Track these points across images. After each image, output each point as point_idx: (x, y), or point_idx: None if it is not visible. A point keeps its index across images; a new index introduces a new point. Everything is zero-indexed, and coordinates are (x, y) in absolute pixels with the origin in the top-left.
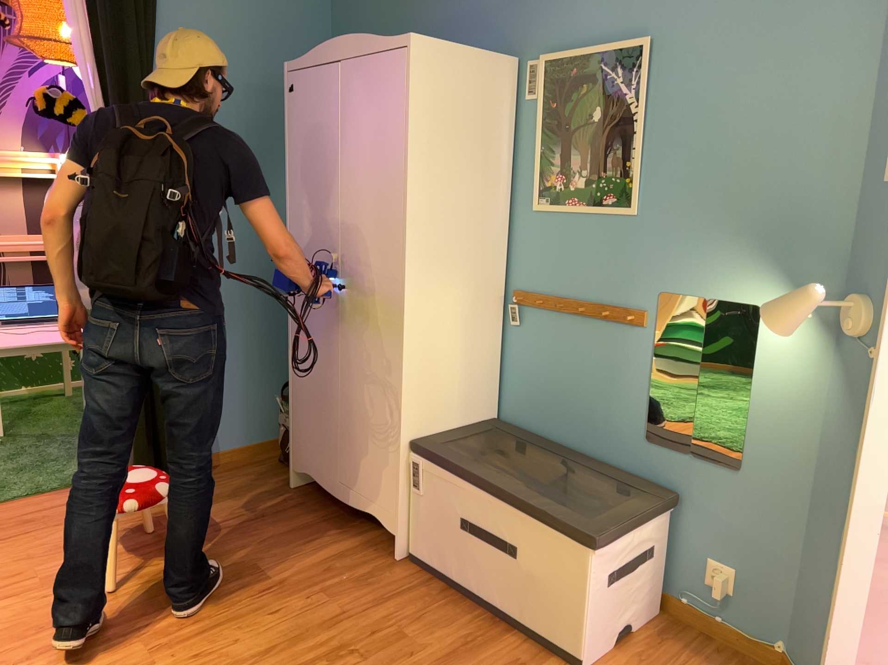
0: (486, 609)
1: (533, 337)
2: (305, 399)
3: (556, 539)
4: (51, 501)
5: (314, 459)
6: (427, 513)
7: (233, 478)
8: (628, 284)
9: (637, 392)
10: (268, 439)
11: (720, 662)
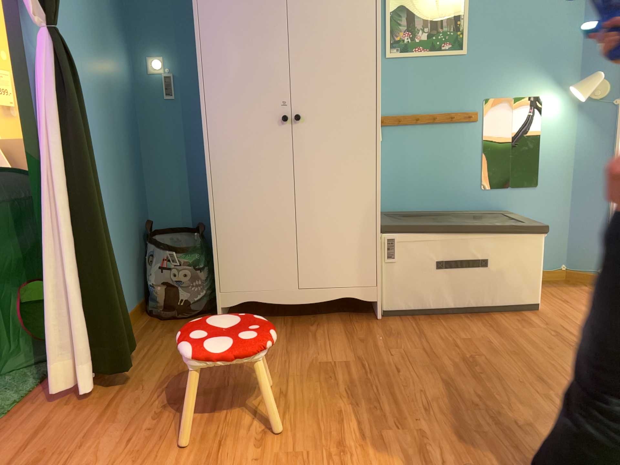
0: (462, 313)
1: (392, 147)
2: (241, 233)
3: (515, 241)
4: (9, 441)
5: (259, 283)
6: (397, 274)
7: (158, 341)
8: (463, 98)
9: (474, 162)
10: (135, 307)
11: (550, 286)
